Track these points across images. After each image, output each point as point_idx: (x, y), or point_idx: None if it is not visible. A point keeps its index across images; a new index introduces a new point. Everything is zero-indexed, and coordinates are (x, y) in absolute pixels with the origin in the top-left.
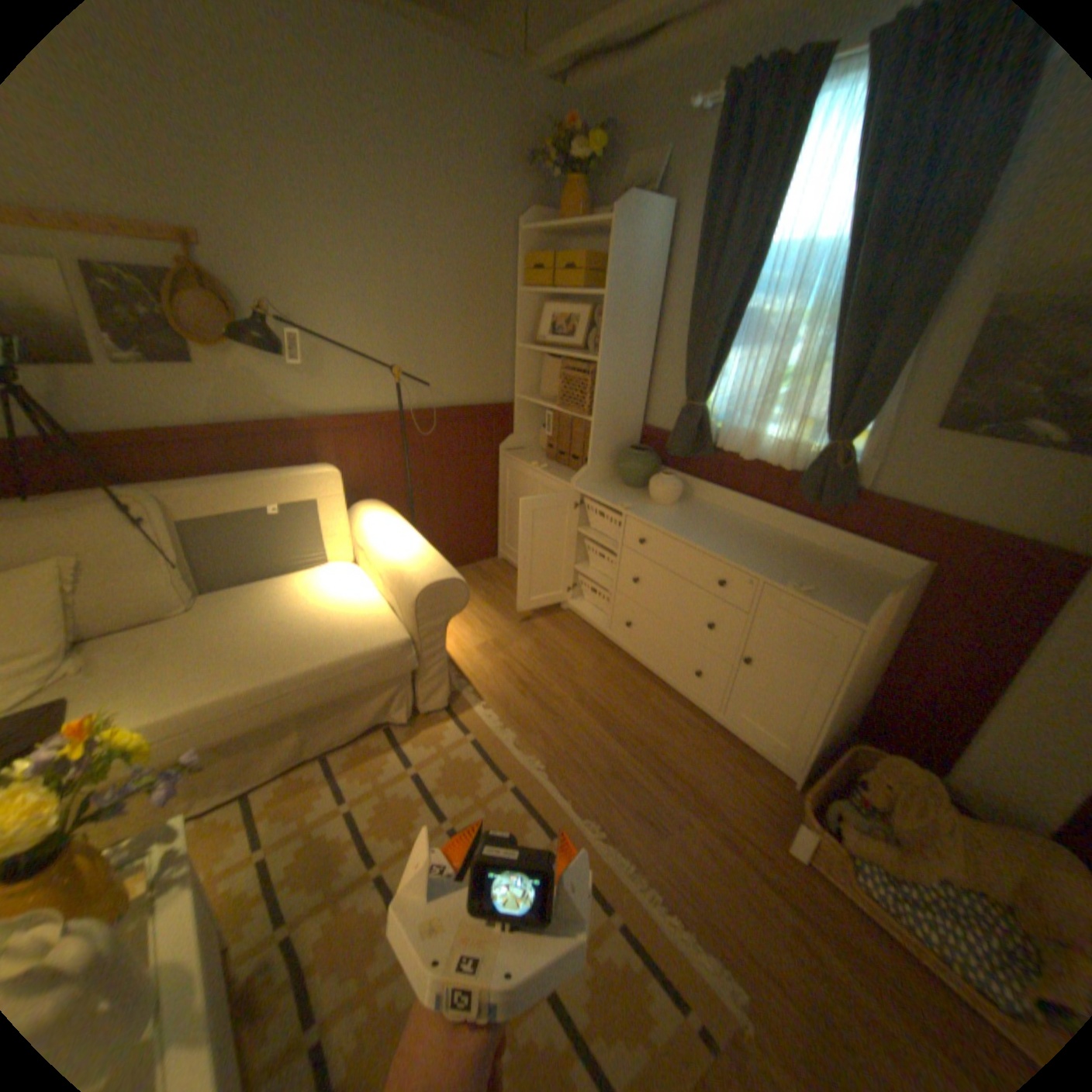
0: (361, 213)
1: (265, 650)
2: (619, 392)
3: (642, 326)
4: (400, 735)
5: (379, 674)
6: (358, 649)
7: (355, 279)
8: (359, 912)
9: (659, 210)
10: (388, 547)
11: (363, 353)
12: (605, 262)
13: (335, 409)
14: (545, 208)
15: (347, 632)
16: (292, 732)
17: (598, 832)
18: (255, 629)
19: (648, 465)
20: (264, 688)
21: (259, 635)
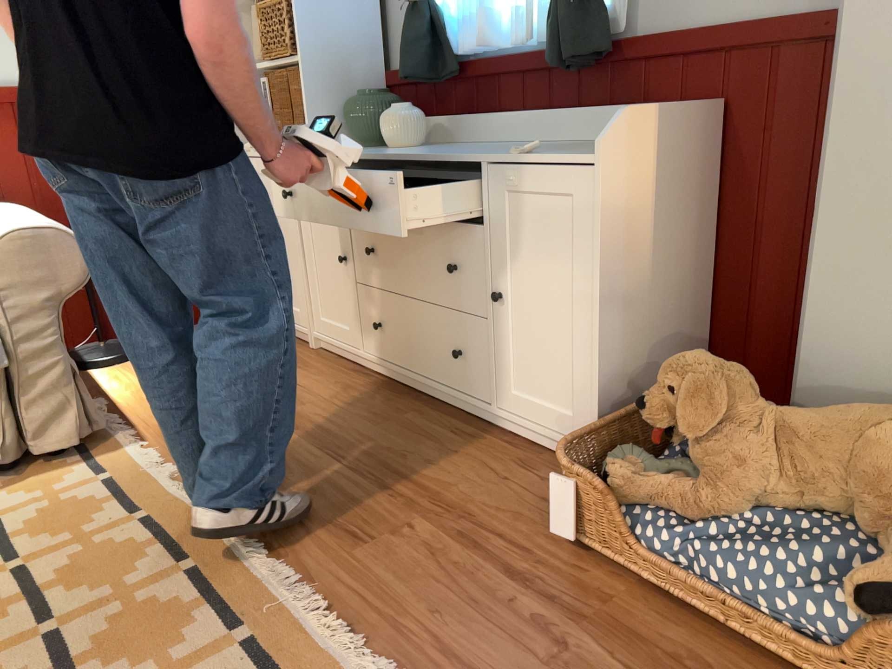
0: None
1: None
2: (331, 22)
3: None
4: None
5: None
6: None
7: None
8: None
9: None
10: None
11: None
12: None
13: None
14: None
15: None
16: None
17: (255, 548)
18: None
19: (378, 106)
20: None
21: None
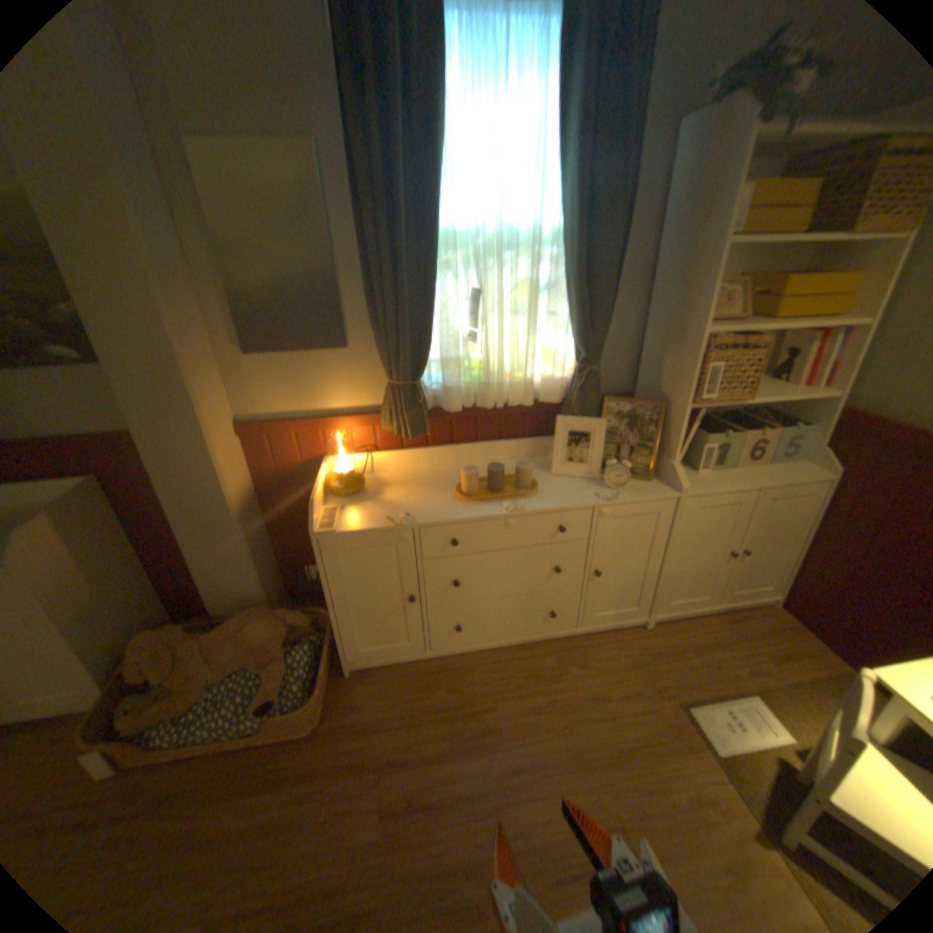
0: None
1: None
2: None
3: None
4: None
5: None
6: None
7: None
8: None
9: None
10: None
11: None
12: None
13: None
14: None
15: None
16: None
17: None
18: None
19: None
20: None
21: None
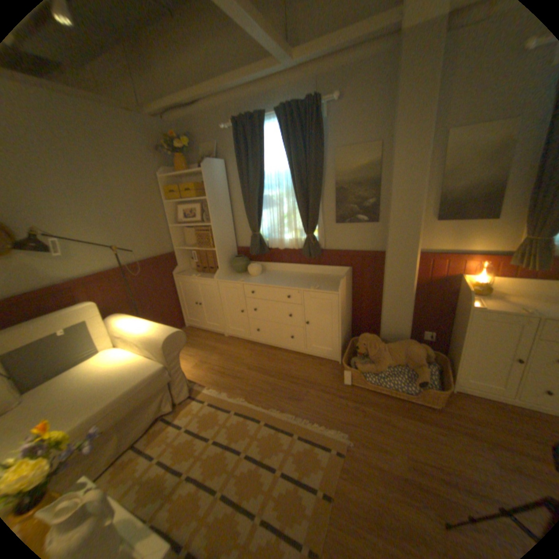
0: (78, 180)
1: (87, 399)
2: (223, 236)
3: (225, 208)
4: (170, 418)
5: (154, 388)
6: (139, 379)
7: (81, 210)
8: (184, 495)
9: (219, 165)
10: (136, 330)
11: (92, 244)
12: (202, 186)
13: (82, 274)
14: (167, 167)
15: (130, 375)
16: (113, 437)
17: (276, 411)
18: (74, 393)
19: (245, 262)
20: (96, 414)
21: (79, 395)
